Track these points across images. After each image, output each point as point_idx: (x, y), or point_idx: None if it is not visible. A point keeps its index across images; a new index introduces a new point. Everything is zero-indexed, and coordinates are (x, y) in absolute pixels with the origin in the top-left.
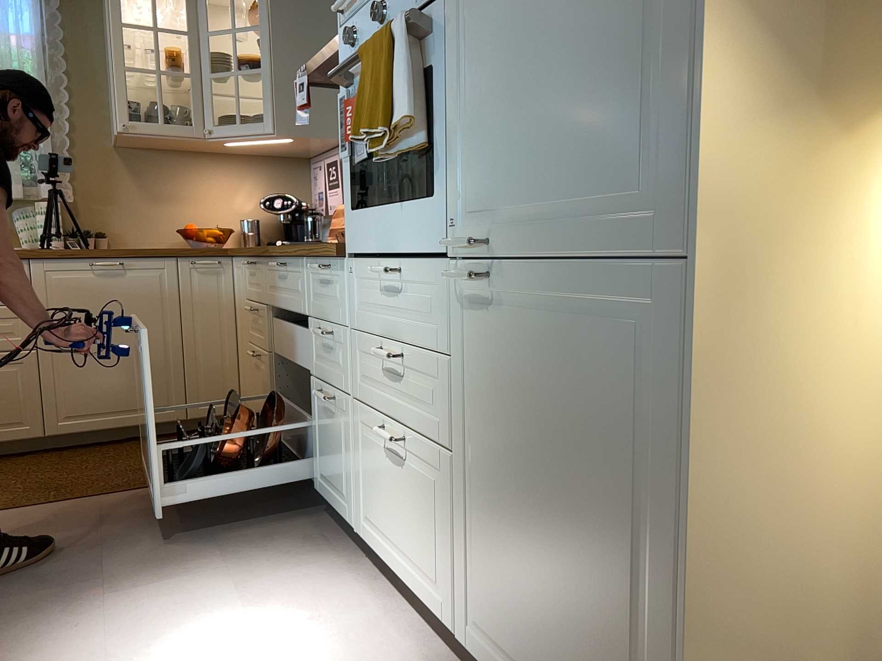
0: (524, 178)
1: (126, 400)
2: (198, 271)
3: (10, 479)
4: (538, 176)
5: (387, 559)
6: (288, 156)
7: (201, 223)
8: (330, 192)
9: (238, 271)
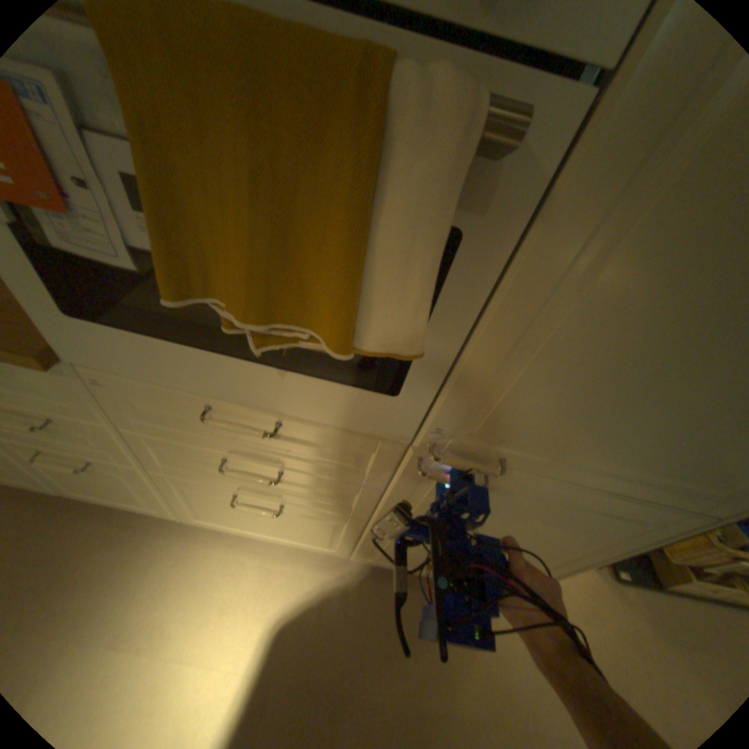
0: (587, 440)
1: None
2: None
3: None
4: (609, 445)
5: (241, 533)
6: None
7: None
8: None
9: None
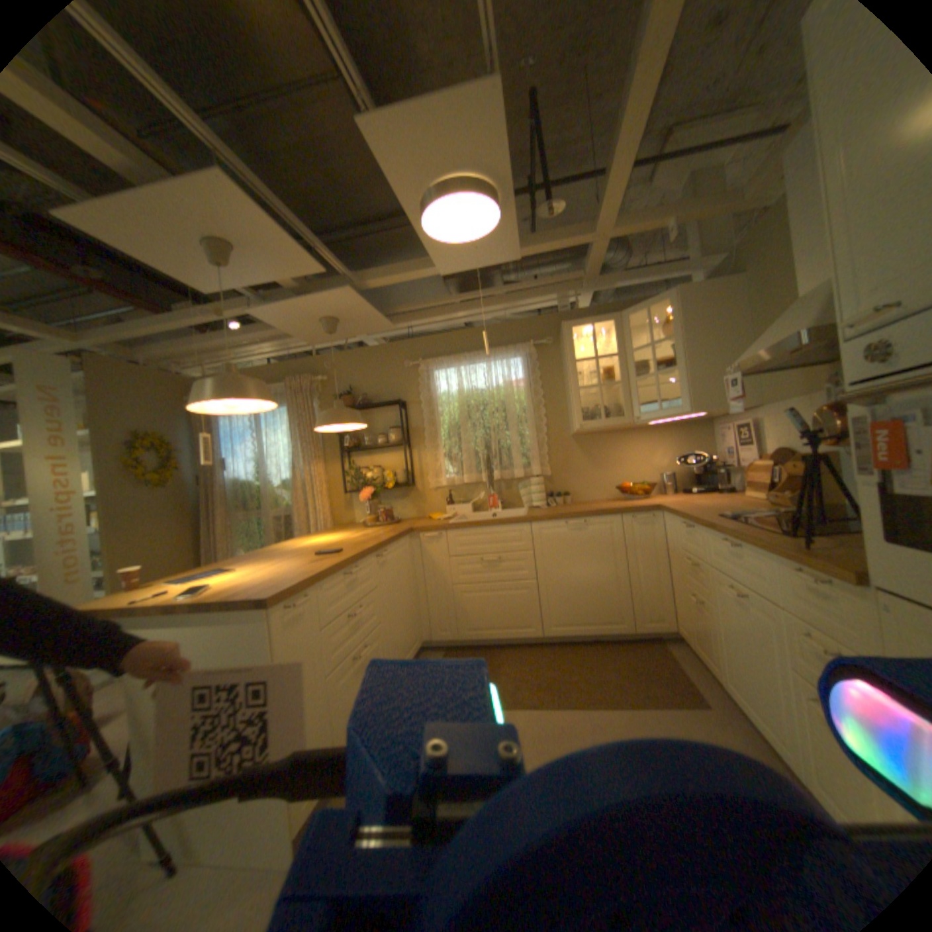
0: None
1: (591, 617)
2: (637, 523)
3: (526, 670)
4: None
5: None
6: (693, 421)
7: (629, 479)
8: (741, 449)
9: (670, 524)
